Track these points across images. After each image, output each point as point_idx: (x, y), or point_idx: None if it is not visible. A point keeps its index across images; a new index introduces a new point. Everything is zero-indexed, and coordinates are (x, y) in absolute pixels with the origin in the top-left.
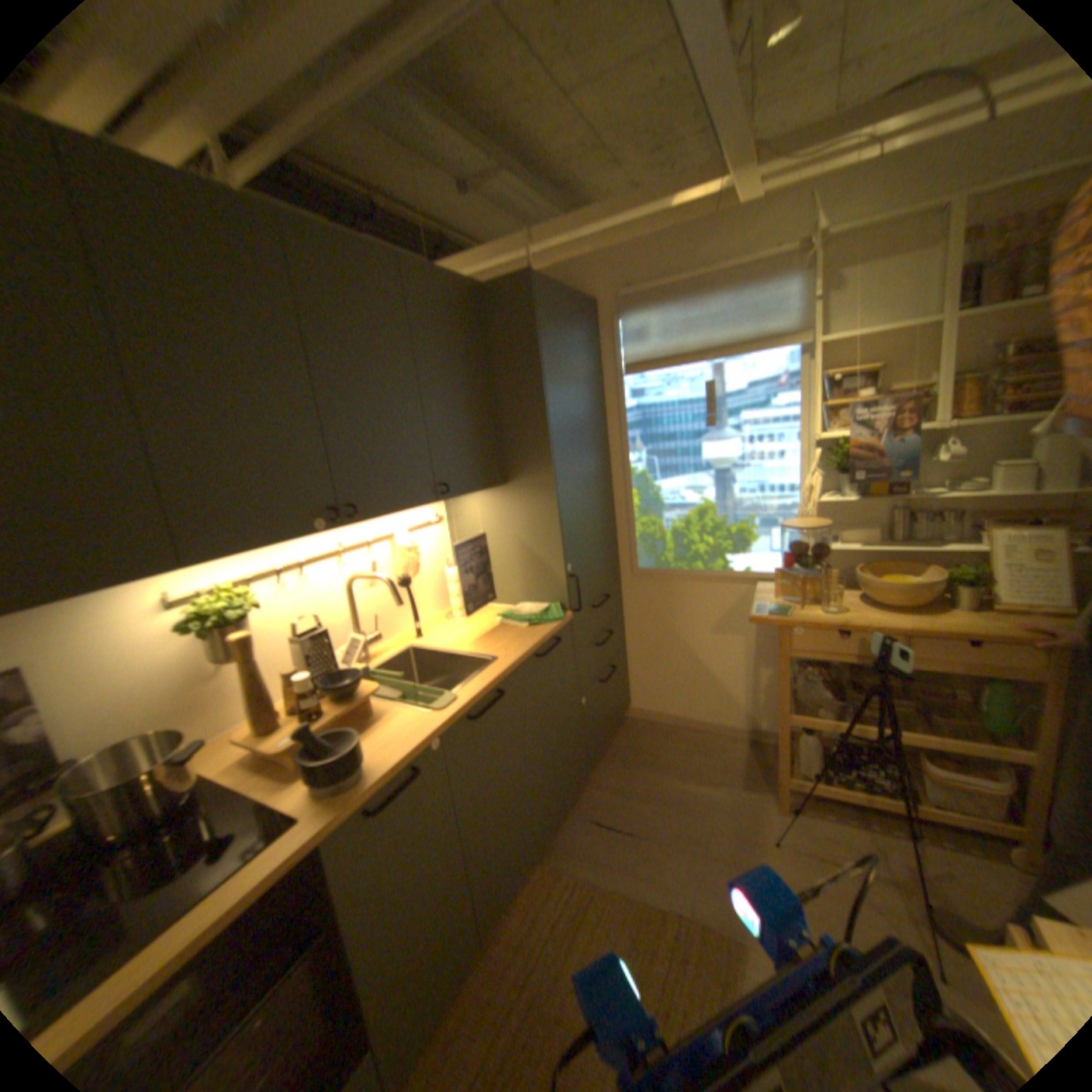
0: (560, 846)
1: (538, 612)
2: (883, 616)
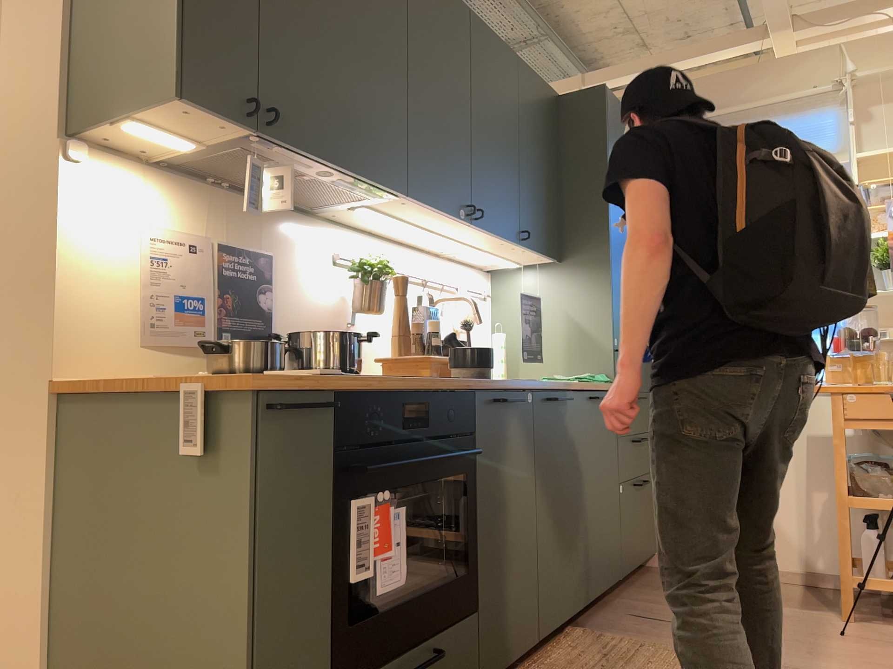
0: (599, 623)
1: (586, 375)
2: None
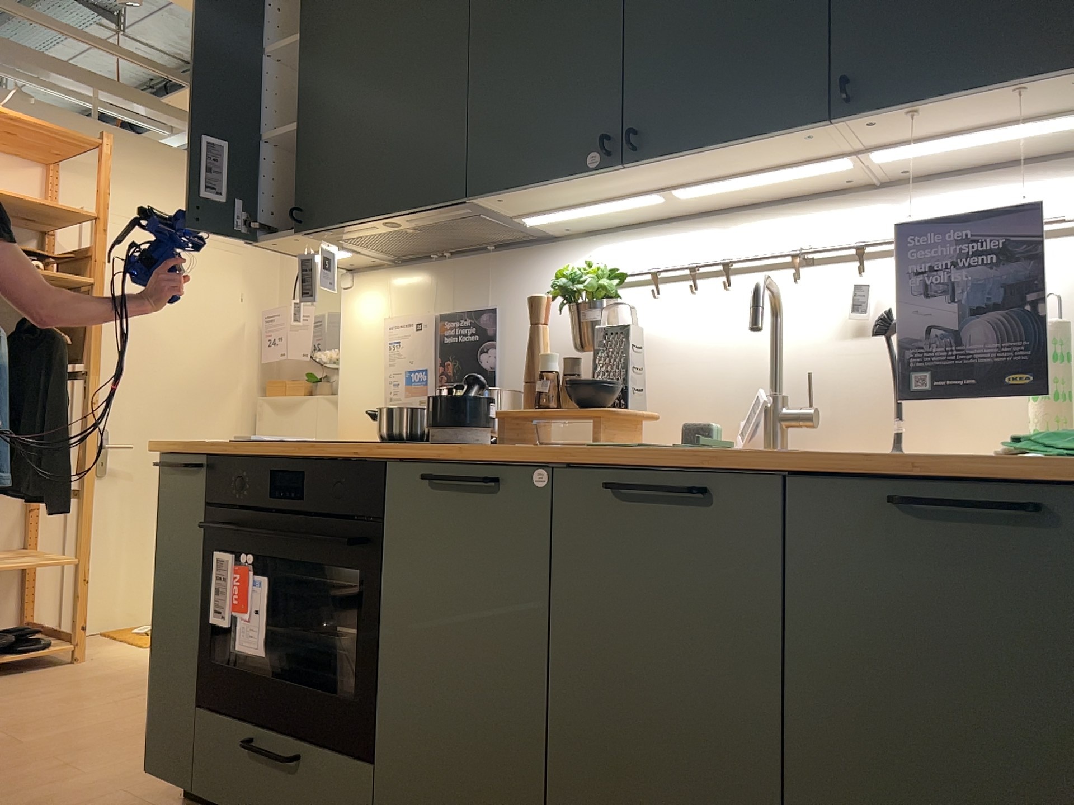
0: None
1: None
2: None
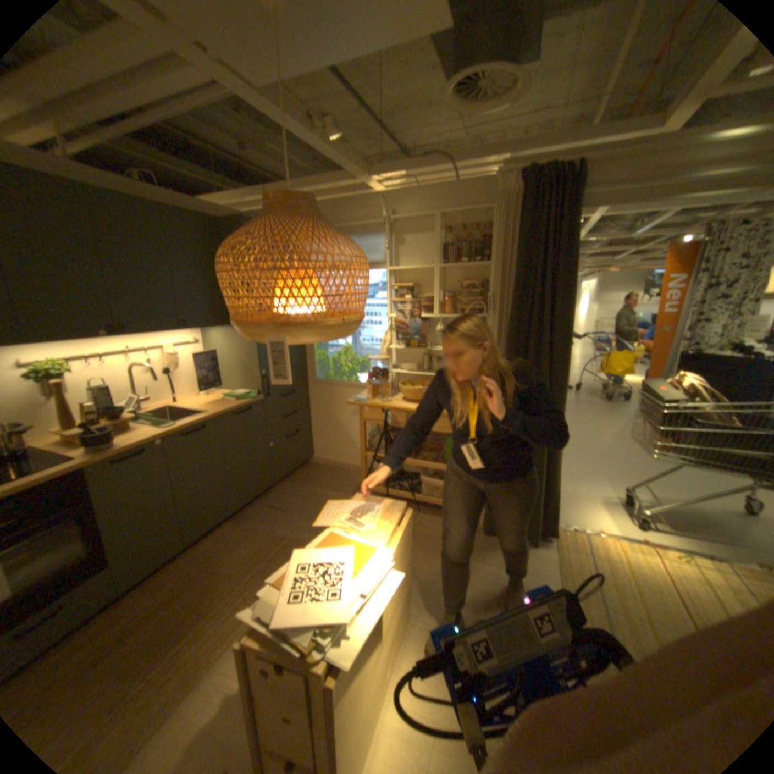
0: (247, 516)
1: (244, 395)
2: (403, 405)
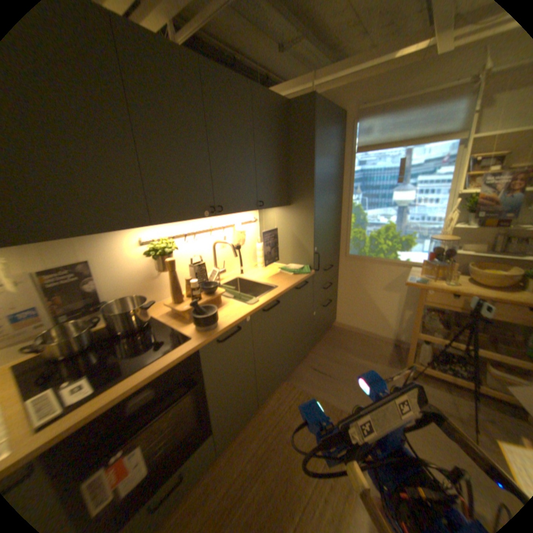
0: (296, 375)
1: (298, 268)
2: (480, 290)
